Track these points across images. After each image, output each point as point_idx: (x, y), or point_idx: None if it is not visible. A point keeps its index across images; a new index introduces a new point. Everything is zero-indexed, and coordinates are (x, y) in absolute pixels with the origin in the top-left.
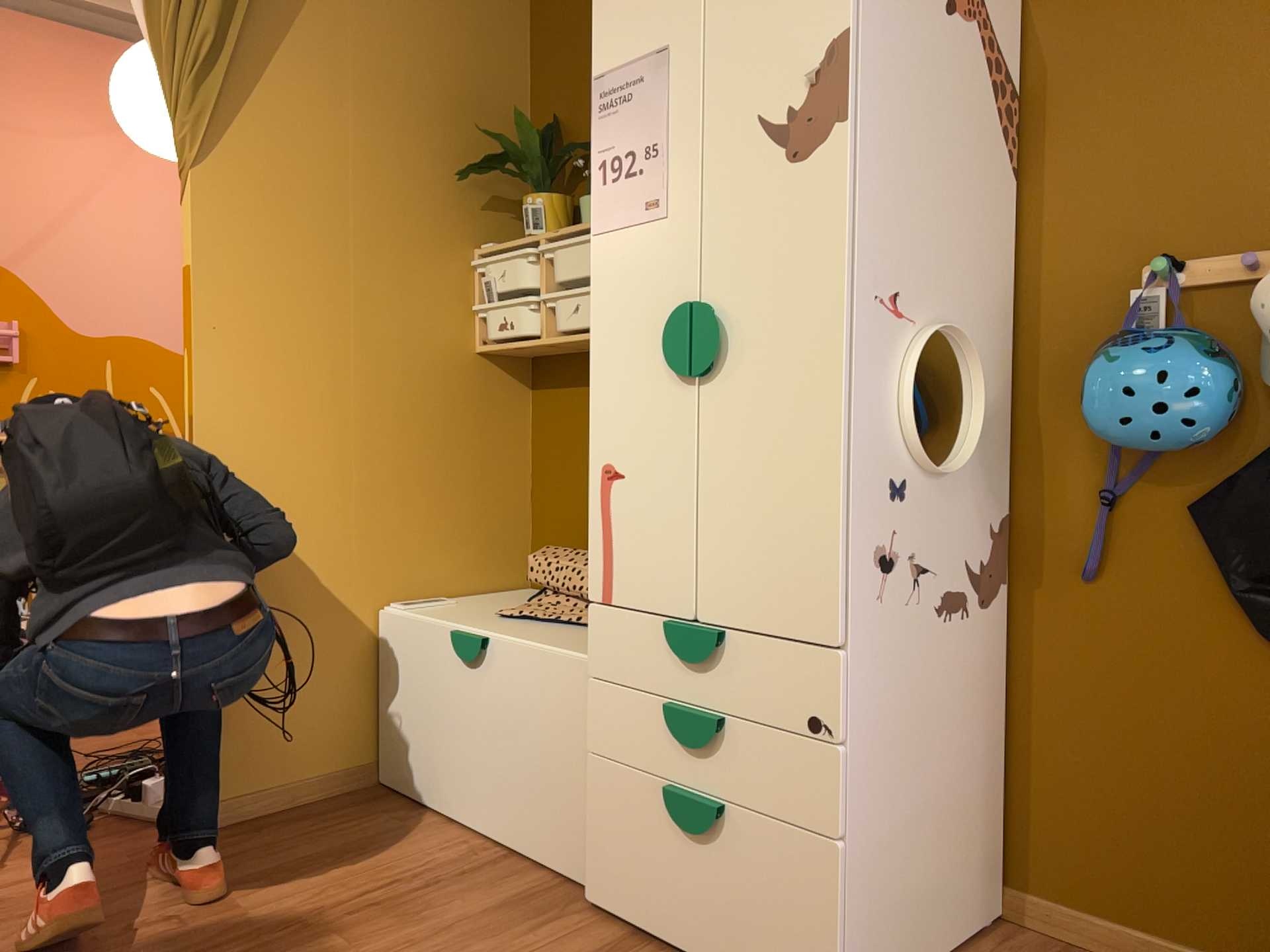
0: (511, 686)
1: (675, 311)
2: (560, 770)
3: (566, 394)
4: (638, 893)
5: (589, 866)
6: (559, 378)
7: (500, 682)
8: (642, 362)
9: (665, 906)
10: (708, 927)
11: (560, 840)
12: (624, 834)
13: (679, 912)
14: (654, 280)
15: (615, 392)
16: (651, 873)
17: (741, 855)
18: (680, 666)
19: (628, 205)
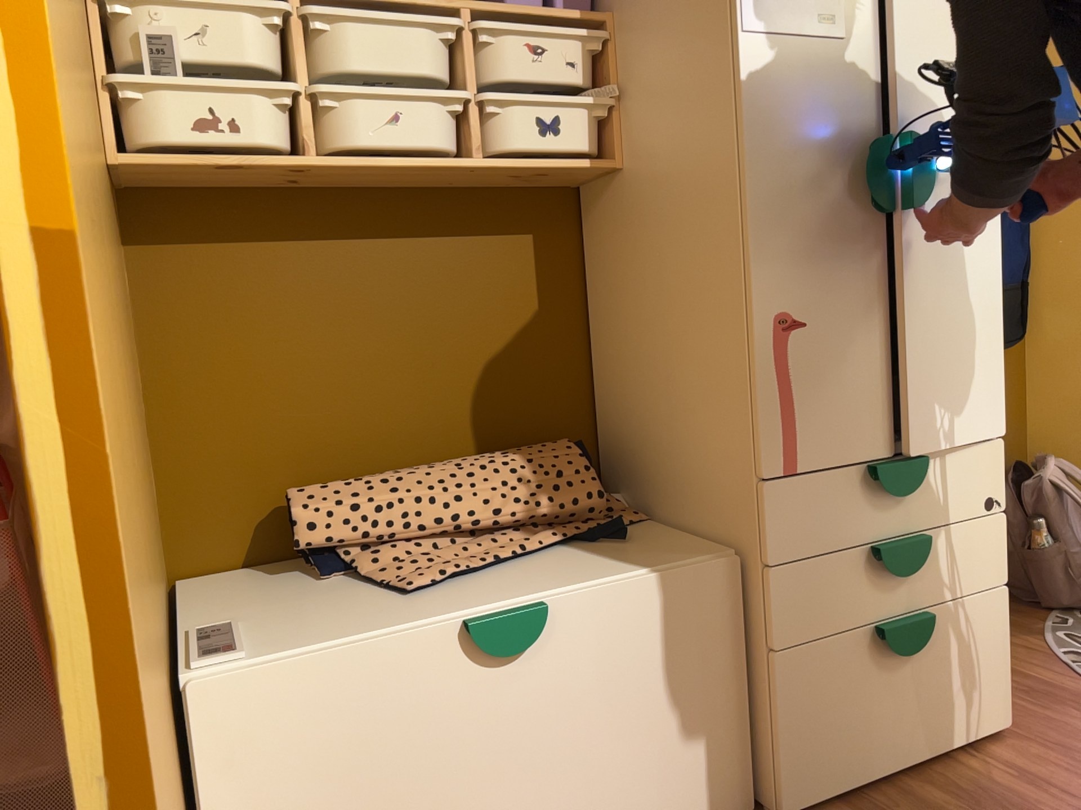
0: (599, 651)
1: (881, 144)
2: (696, 710)
3: (232, 256)
4: (849, 757)
5: (780, 779)
6: (211, 230)
7: (578, 656)
8: (824, 197)
9: (878, 745)
10: (918, 729)
11: (701, 792)
12: (830, 710)
13: (891, 740)
14: (834, 107)
15: (791, 230)
16: (861, 725)
17: (942, 644)
18: (880, 506)
19: (796, 11)
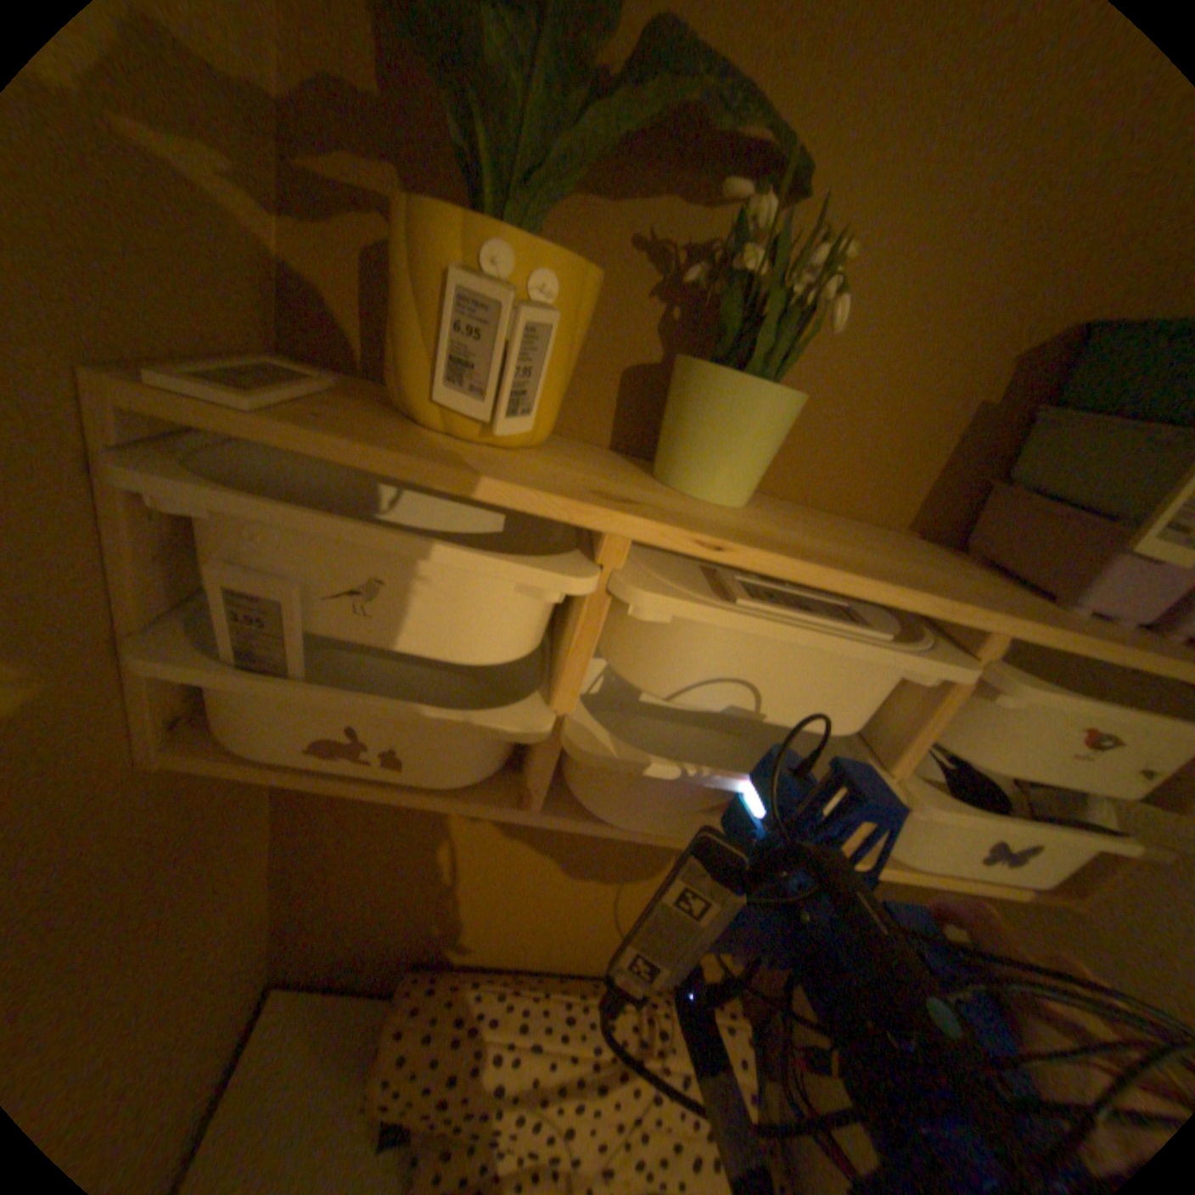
0: None
1: None
2: None
3: None
4: None
5: None
6: None
7: None
8: None
9: None
10: None
11: None
12: None
13: None
14: None
15: None
16: None
17: None
18: None
19: None
